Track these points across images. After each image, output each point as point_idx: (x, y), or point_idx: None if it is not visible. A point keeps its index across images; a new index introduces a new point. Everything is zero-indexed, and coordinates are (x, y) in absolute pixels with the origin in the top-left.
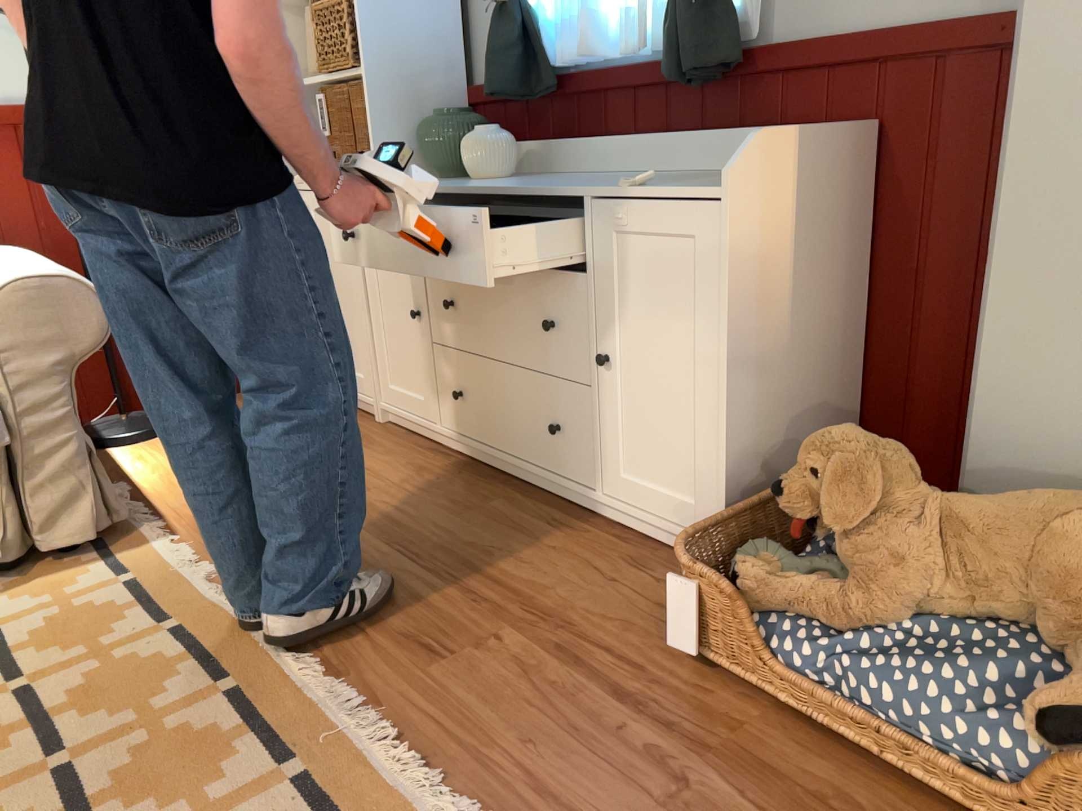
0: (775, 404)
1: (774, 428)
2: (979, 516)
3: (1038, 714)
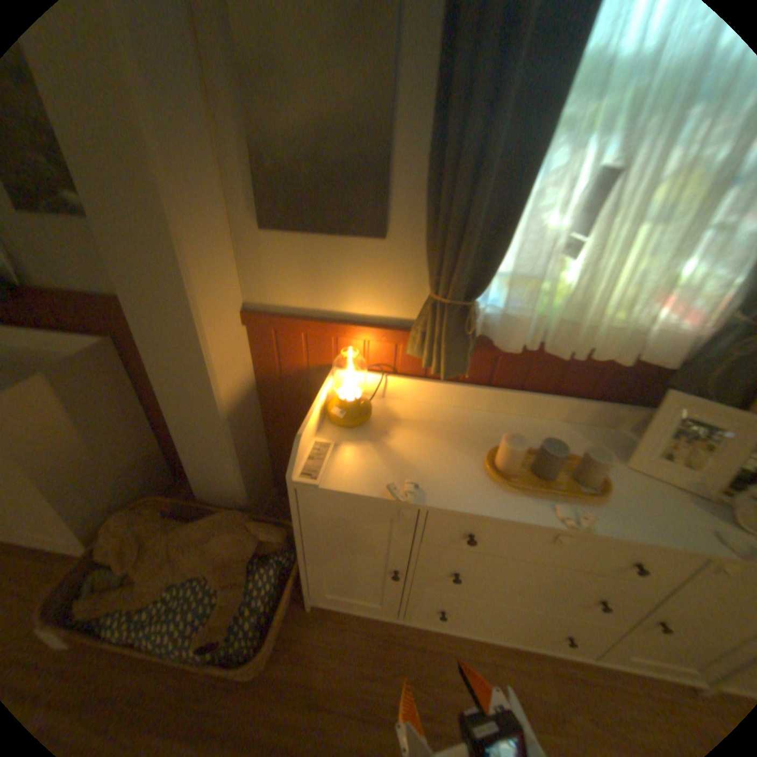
0: (98, 485)
1: (103, 493)
2: (181, 544)
3: (195, 647)
